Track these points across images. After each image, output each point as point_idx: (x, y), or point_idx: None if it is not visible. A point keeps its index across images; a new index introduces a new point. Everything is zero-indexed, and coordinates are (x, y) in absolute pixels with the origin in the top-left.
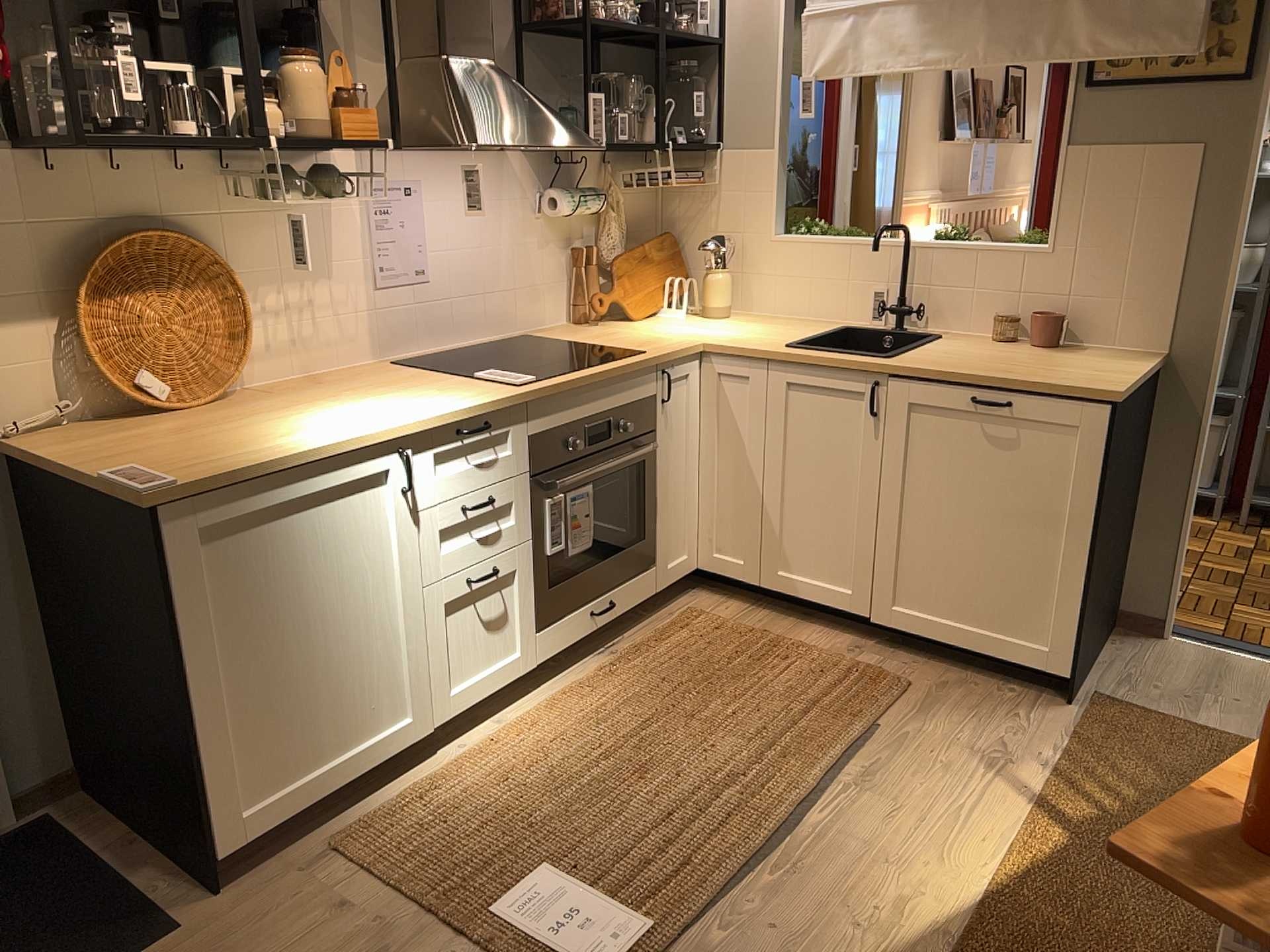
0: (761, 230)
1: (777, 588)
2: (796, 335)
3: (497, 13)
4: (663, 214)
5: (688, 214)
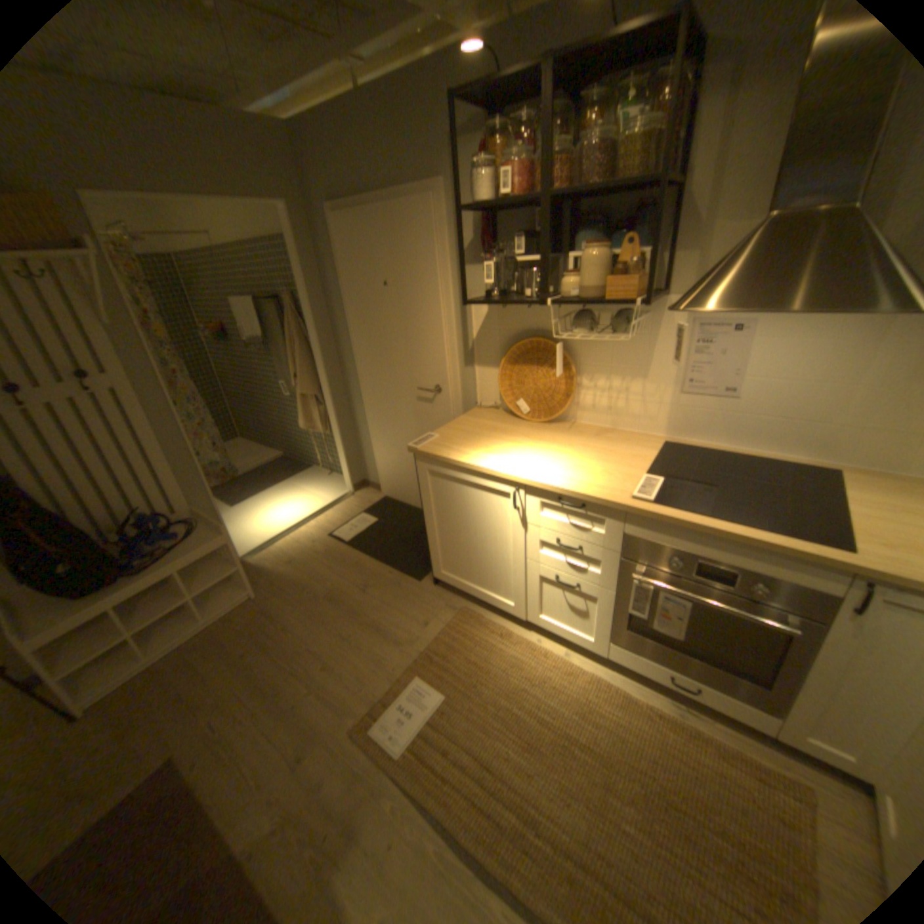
0: None
1: None
2: None
3: None
4: None
5: None
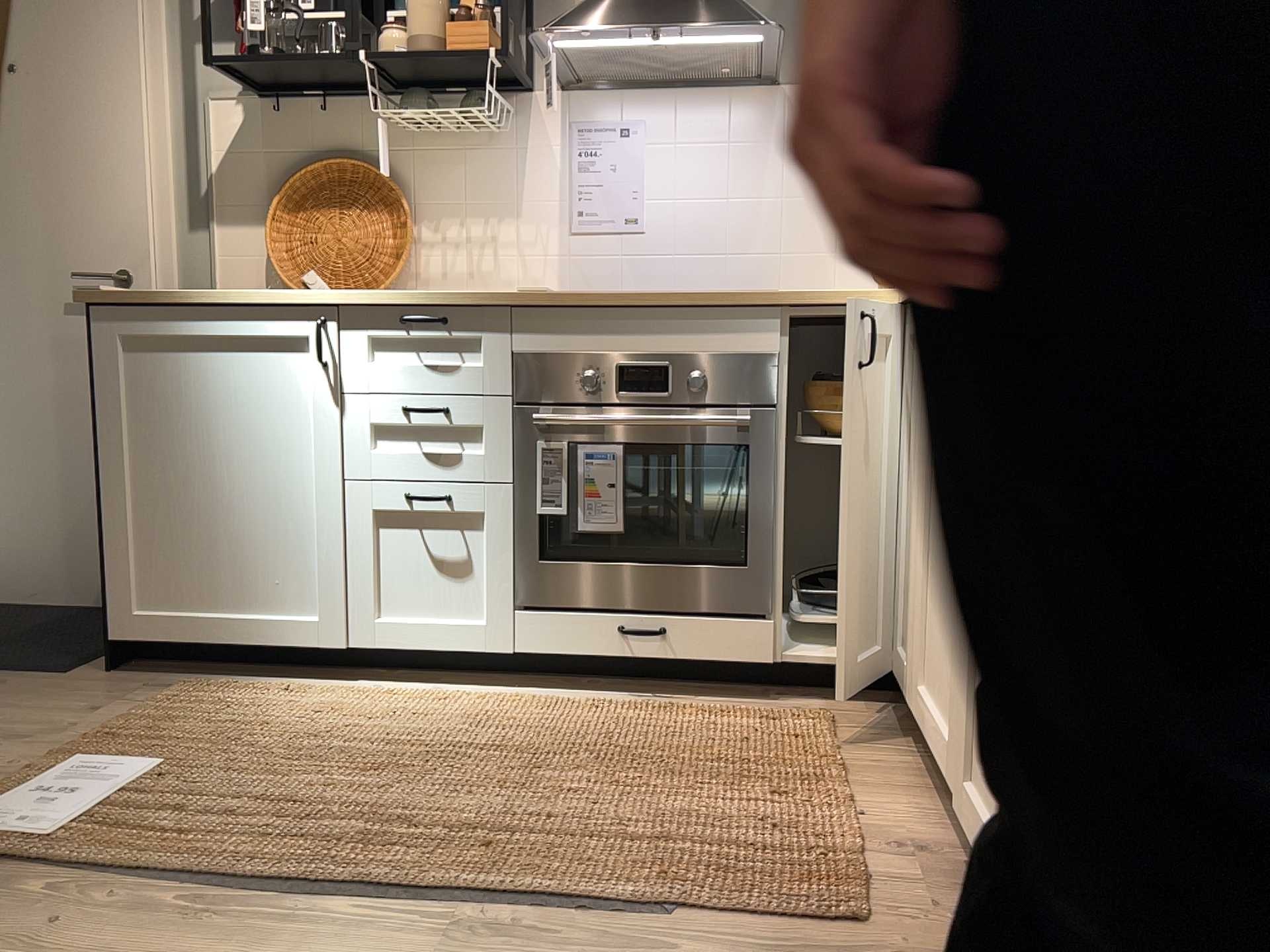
0: None
1: (921, 717)
2: None
3: None
4: None
5: None
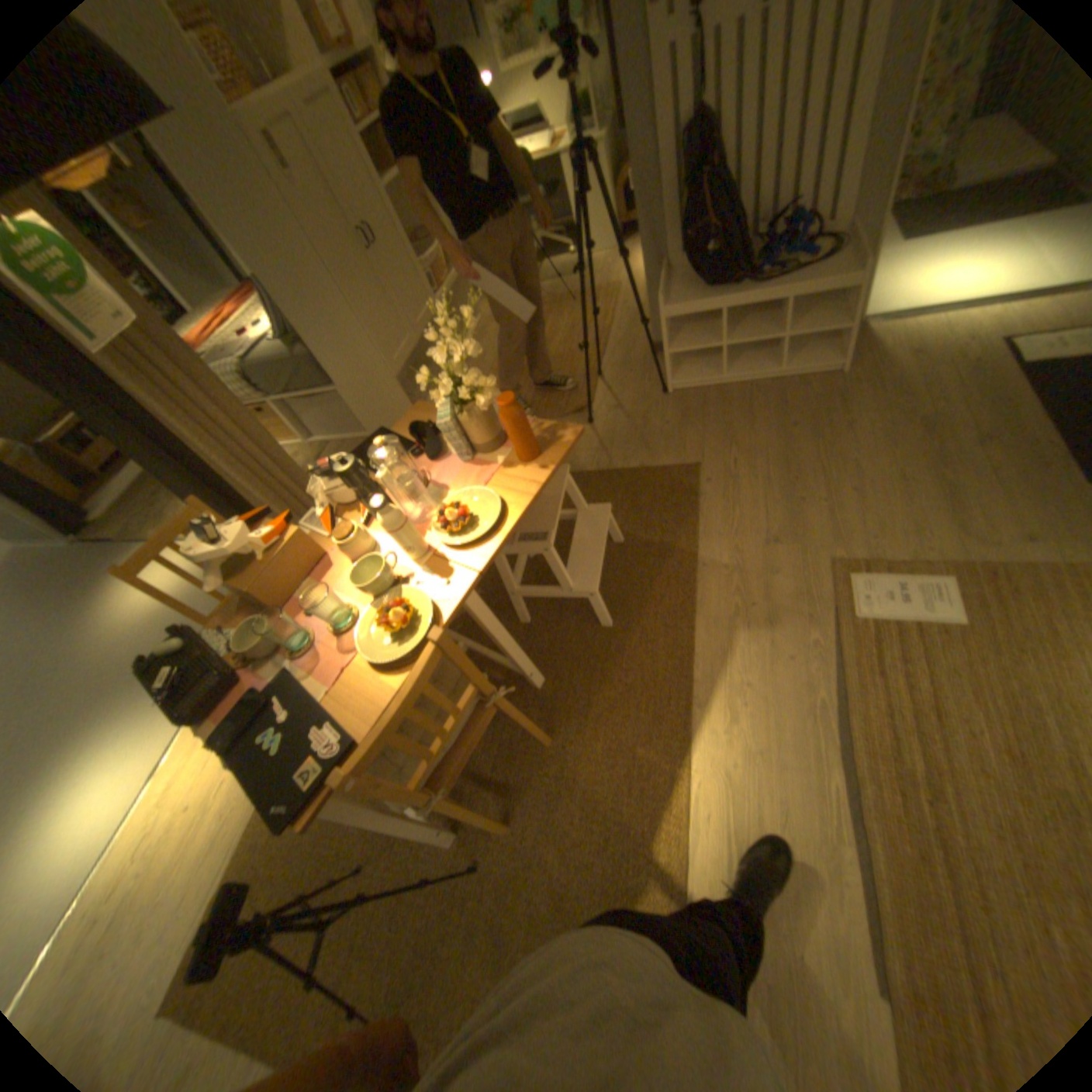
0: None
1: None
2: None
3: None
4: None
5: None
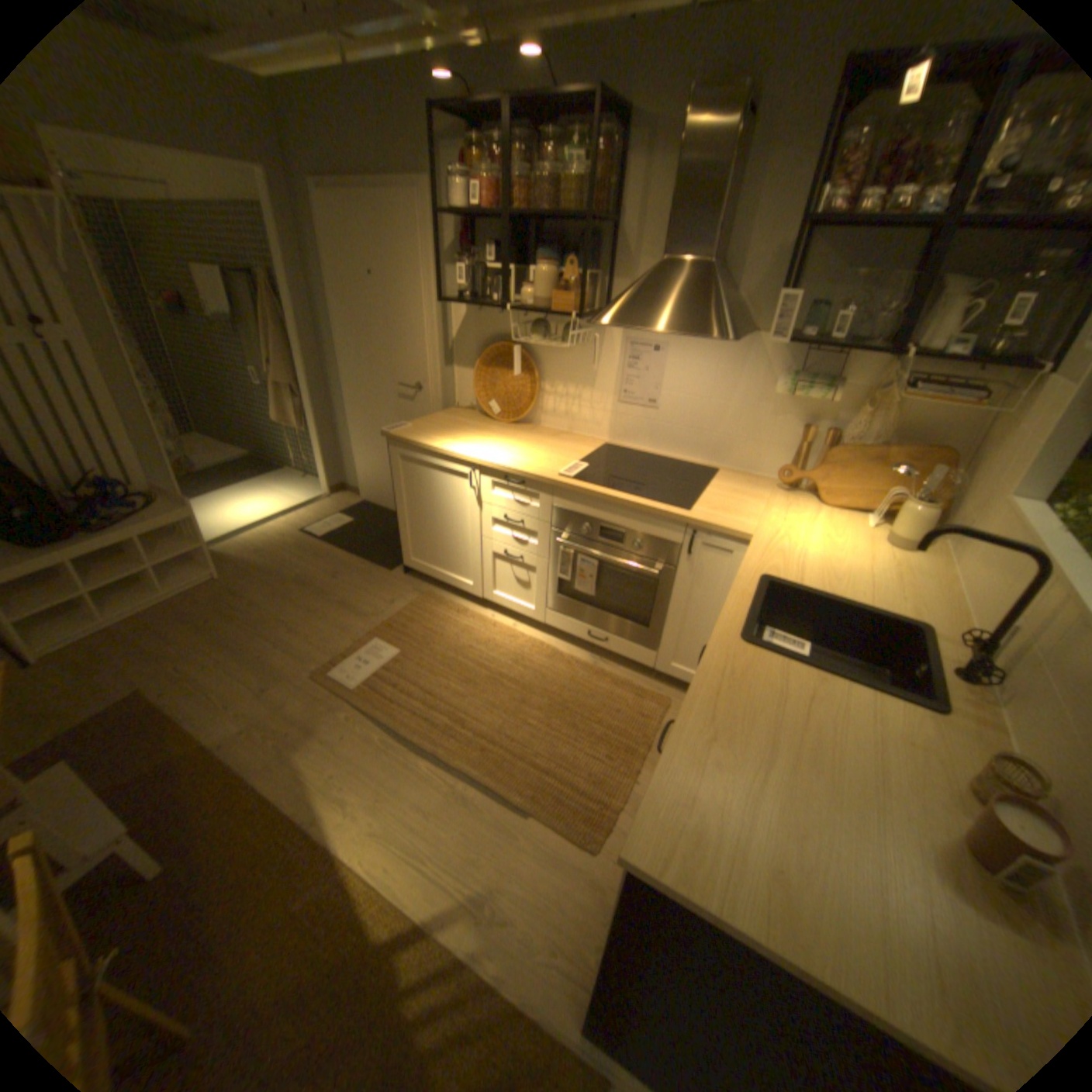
0: (1011, 484)
1: None
2: (838, 588)
3: (789, 210)
4: (990, 430)
5: (996, 439)
